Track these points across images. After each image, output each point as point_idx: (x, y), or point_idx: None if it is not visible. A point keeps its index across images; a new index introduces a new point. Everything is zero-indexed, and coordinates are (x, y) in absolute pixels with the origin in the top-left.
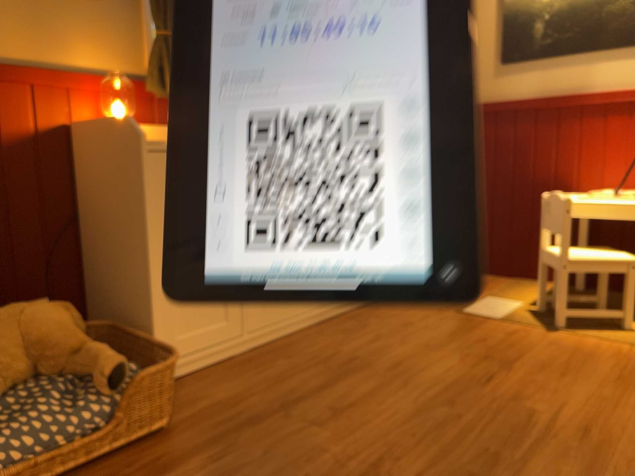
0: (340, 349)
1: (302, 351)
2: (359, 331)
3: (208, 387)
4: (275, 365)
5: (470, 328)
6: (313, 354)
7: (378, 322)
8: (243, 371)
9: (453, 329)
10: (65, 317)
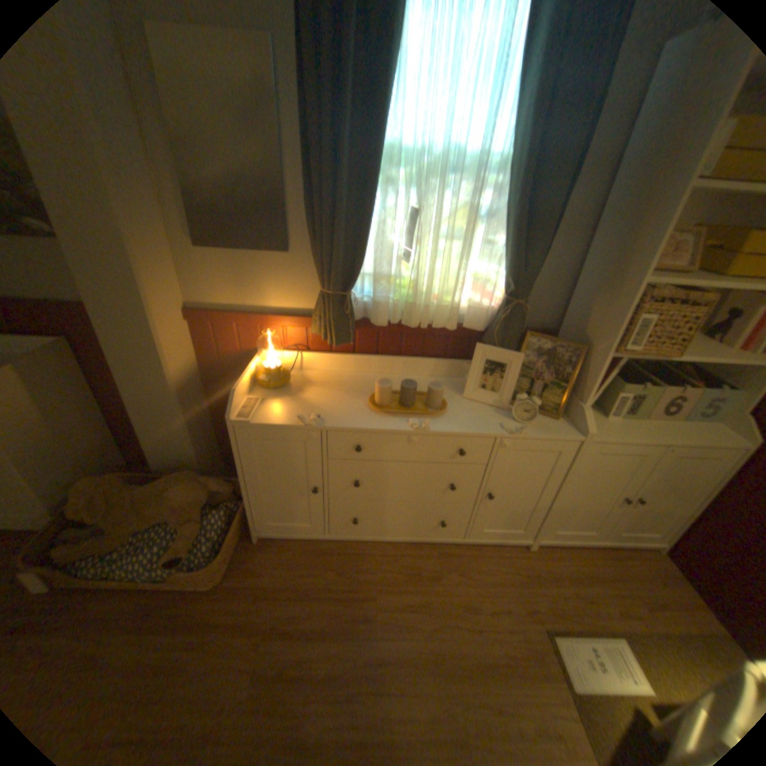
0: (380, 596)
1: (357, 574)
2: (423, 583)
3: (271, 565)
4: (324, 575)
5: (517, 678)
6: (357, 585)
7: (455, 583)
8: (304, 564)
9: (499, 662)
10: (193, 497)
